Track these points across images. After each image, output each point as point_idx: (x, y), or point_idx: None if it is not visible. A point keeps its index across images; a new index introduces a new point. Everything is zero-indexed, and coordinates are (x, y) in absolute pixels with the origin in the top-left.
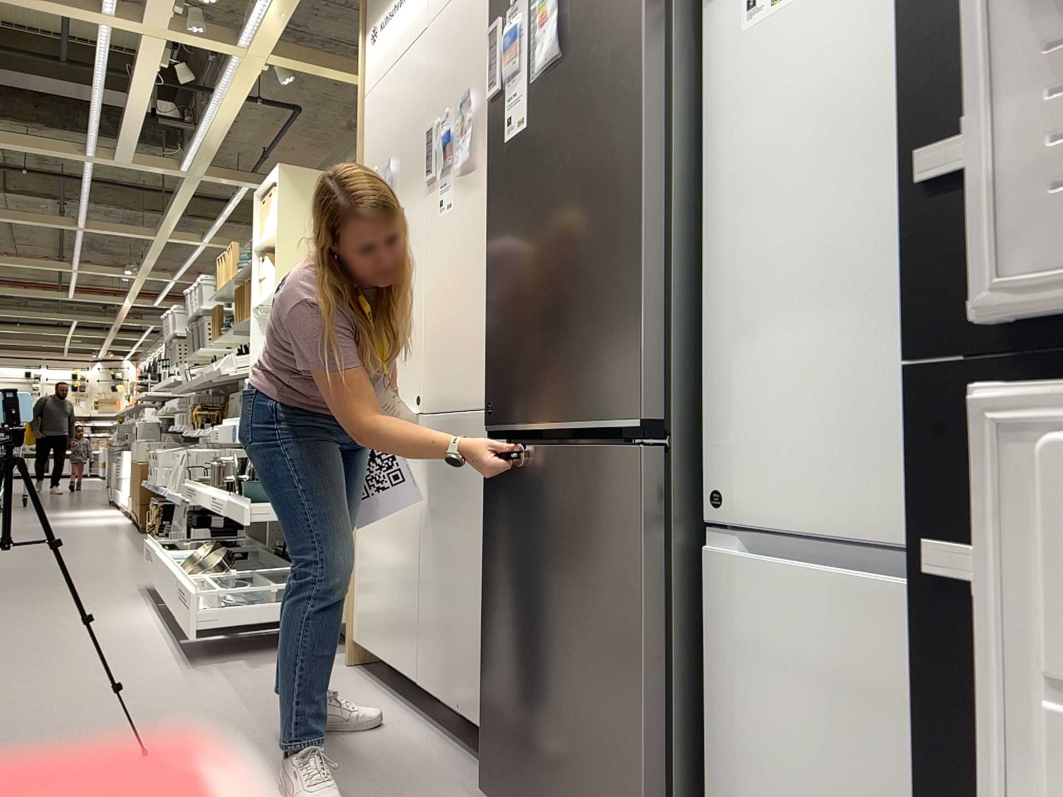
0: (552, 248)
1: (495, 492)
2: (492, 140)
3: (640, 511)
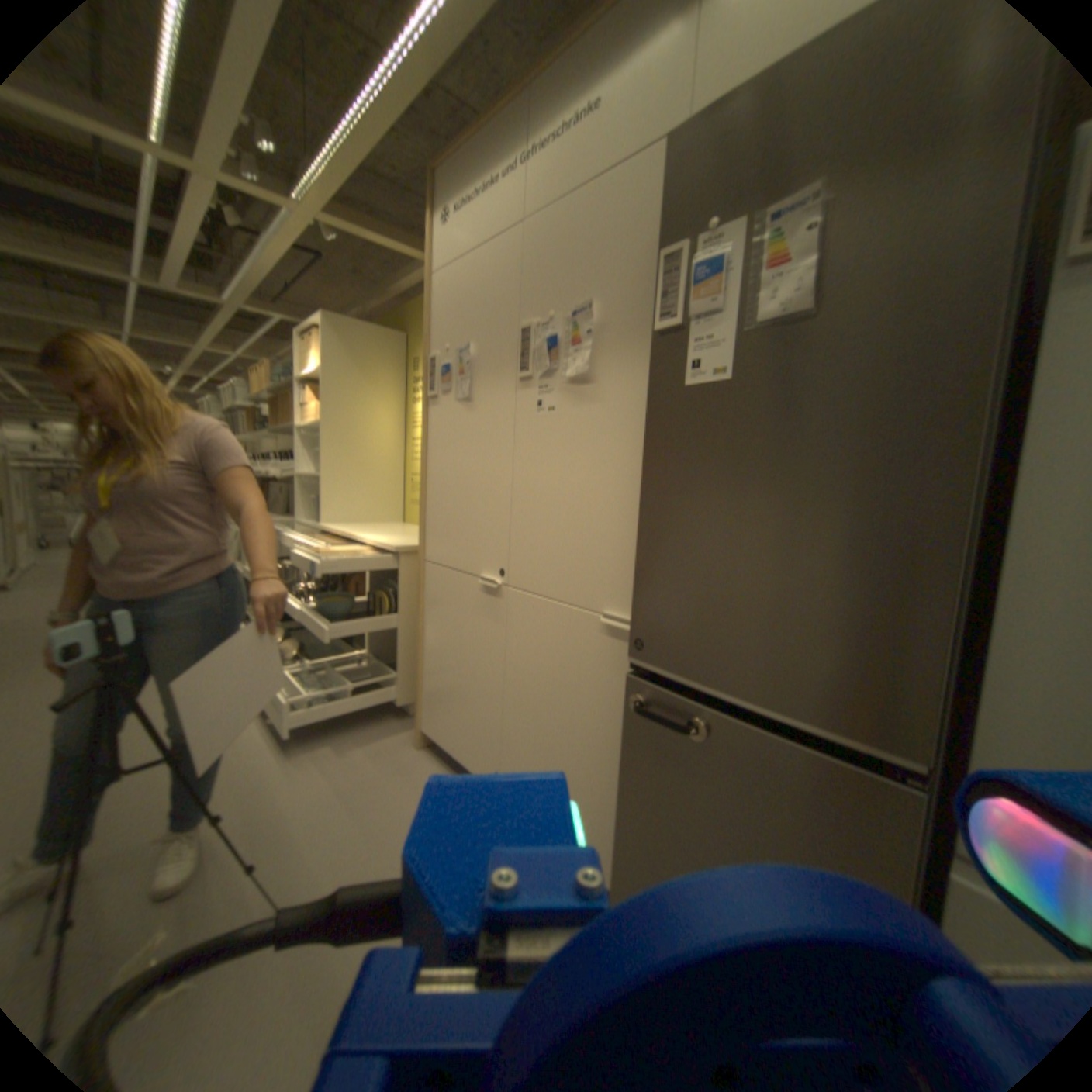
0: (770, 526)
1: (643, 722)
2: (661, 375)
3: (906, 850)
